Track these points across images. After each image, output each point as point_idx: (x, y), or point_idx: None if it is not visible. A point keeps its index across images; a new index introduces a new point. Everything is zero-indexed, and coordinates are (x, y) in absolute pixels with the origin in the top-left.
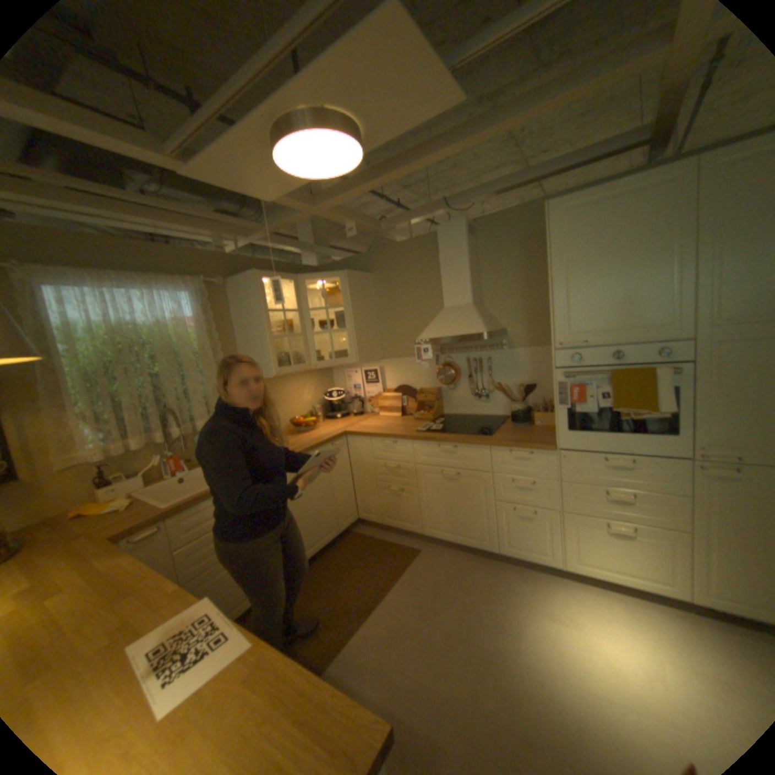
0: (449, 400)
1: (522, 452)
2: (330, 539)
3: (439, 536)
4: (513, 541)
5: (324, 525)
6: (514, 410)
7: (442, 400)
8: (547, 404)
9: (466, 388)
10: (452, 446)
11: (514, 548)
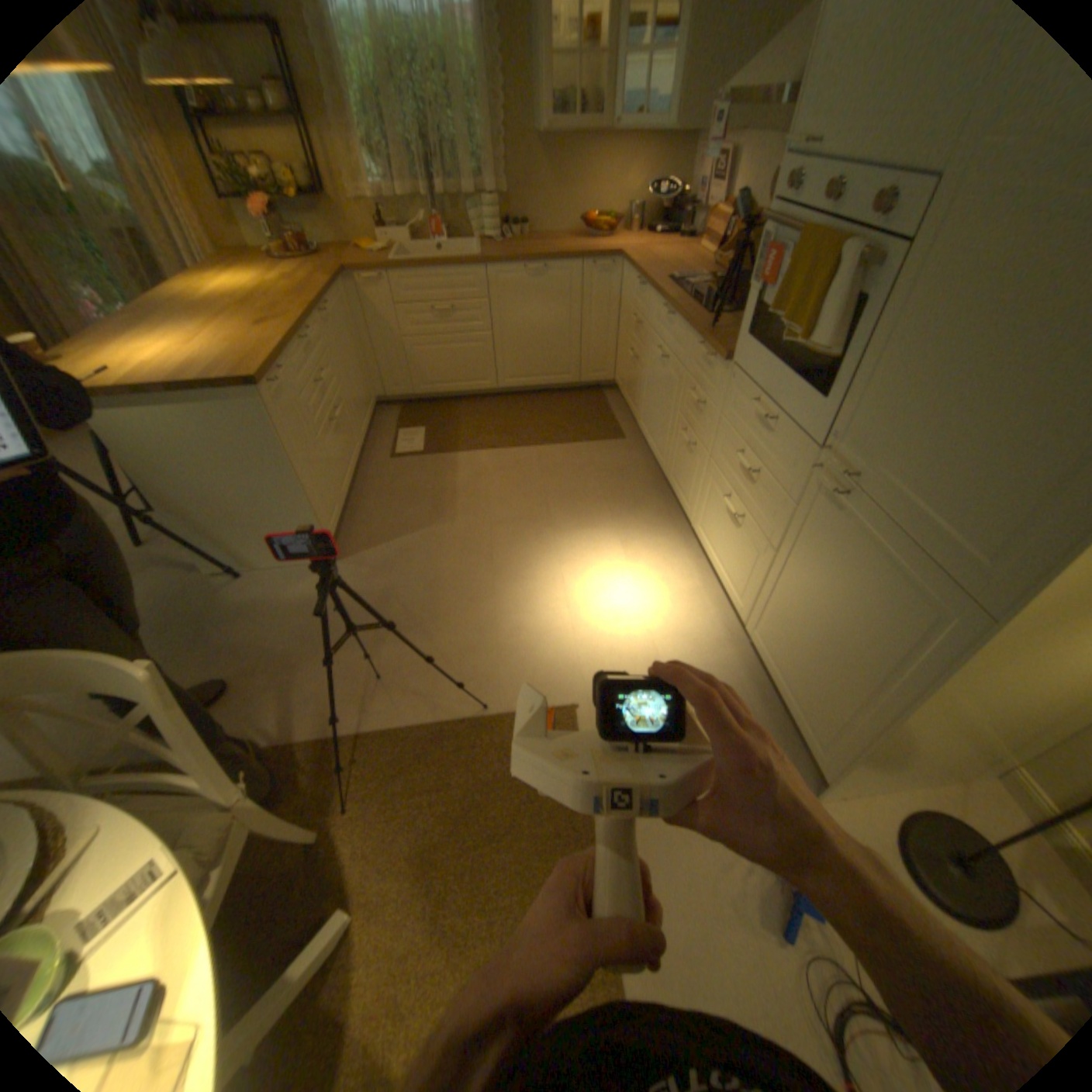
0: None
1: (705, 351)
2: (563, 381)
3: (642, 432)
4: (674, 470)
5: (557, 361)
6: None
7: None
8: None
9: None
10: (671, 313)
11: (672, 478)
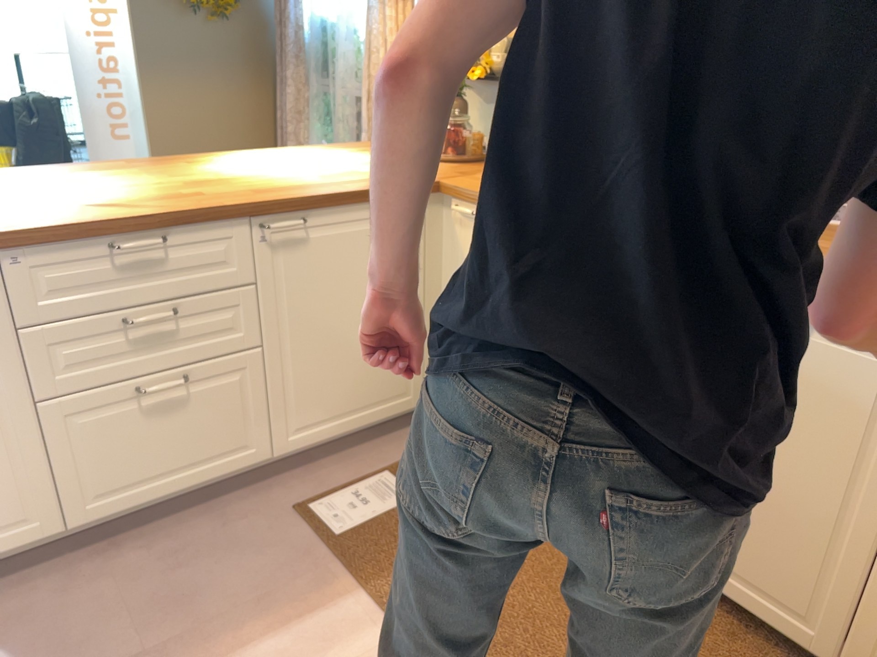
0: None
1: None
2: (790, 629)
3: None
4: None
5: (784, 567)
6: None
7: None
8: None
9: None
10: None
11: None
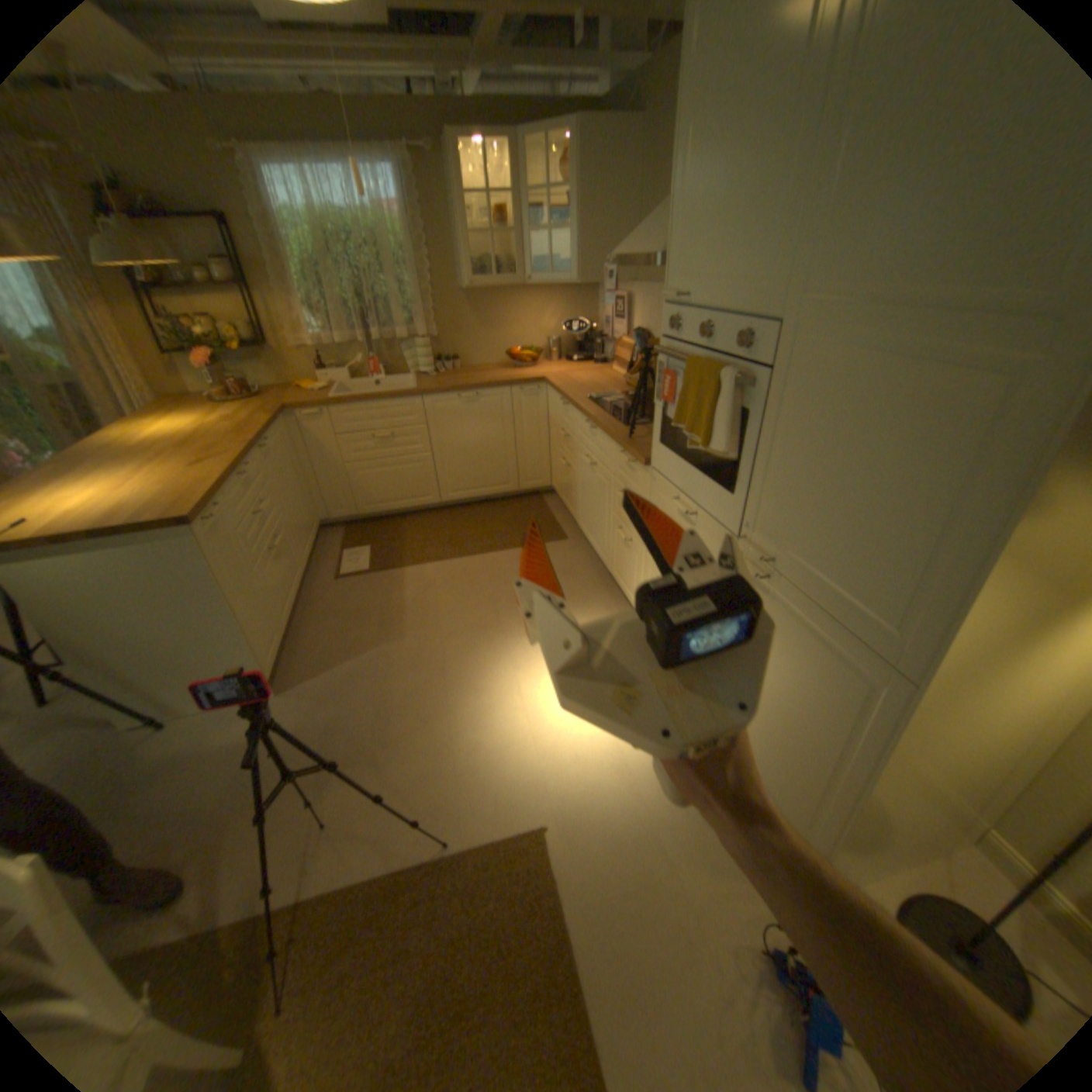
0: None
1: (626, 458)
2: (504, 490)
3: (583, 532)
4: (616, 565)
5: (496, 473)
6: None
7: None
8: None
9: None
10: (593, 427)
11: (616, 573)
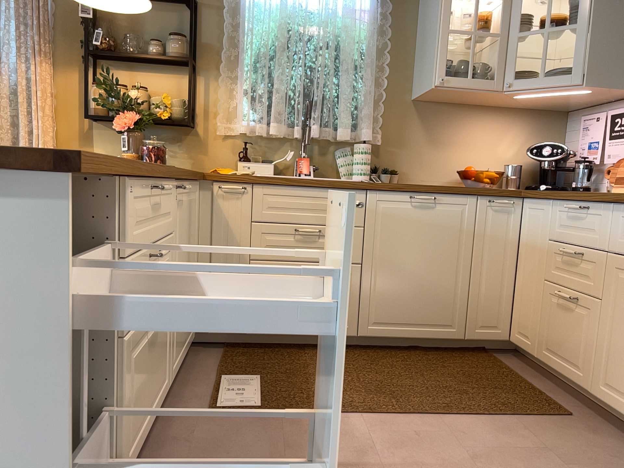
0: None
1: None
2: (447, 334)
3: (617, 404)
4: None
5: (440, 307)
6: None
7: None
8: None
9: None
10: None
11: None
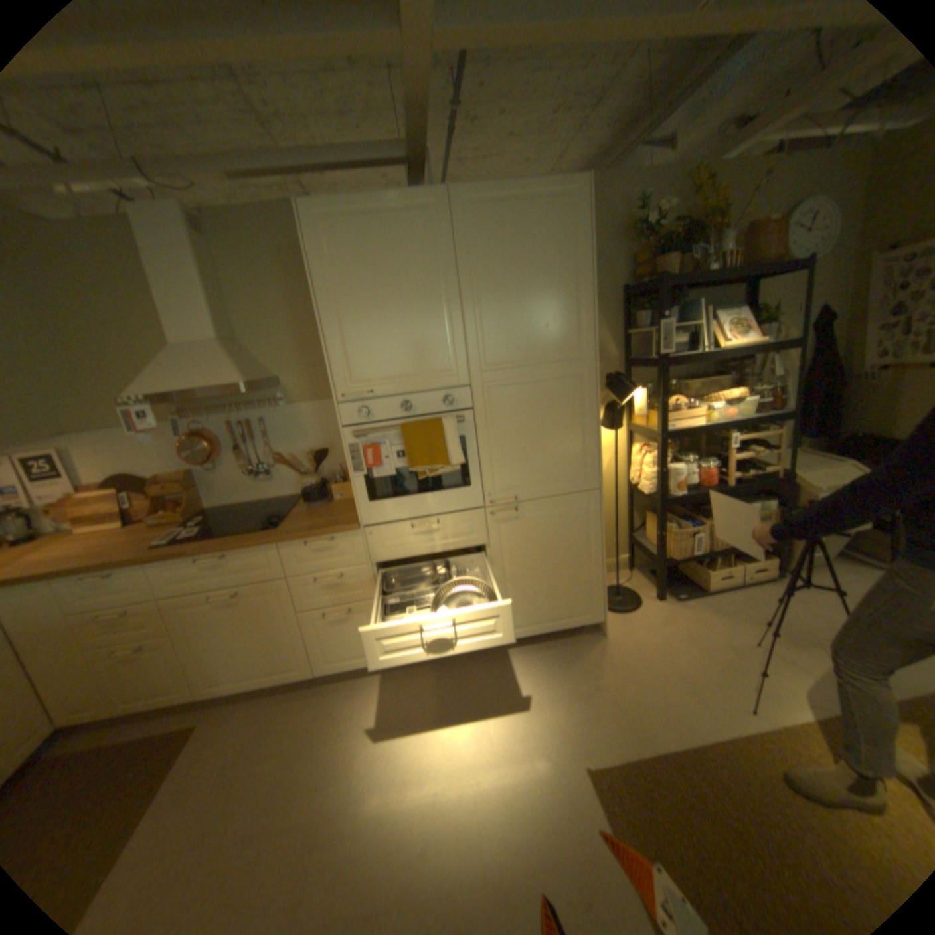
0: (210, 486)
1: (320, 541)
2: None
3: (222, 692)
4: (328, 655)
5: None
6: (305, 486)
7: (198, 488)
8: (345, 472)
9: (234, 466)
10: (218, 557)
11: (330, 663)
